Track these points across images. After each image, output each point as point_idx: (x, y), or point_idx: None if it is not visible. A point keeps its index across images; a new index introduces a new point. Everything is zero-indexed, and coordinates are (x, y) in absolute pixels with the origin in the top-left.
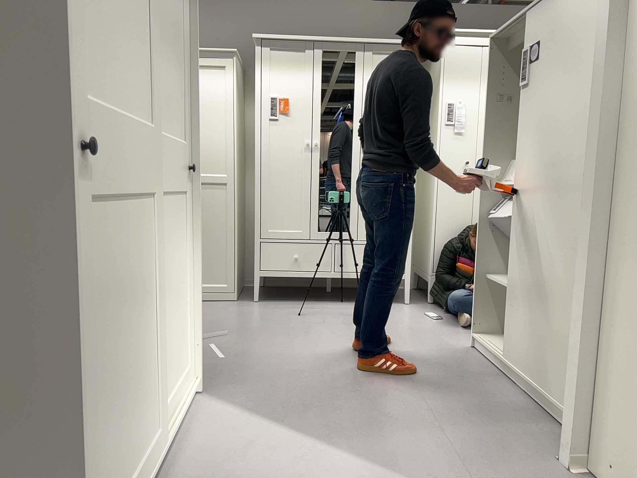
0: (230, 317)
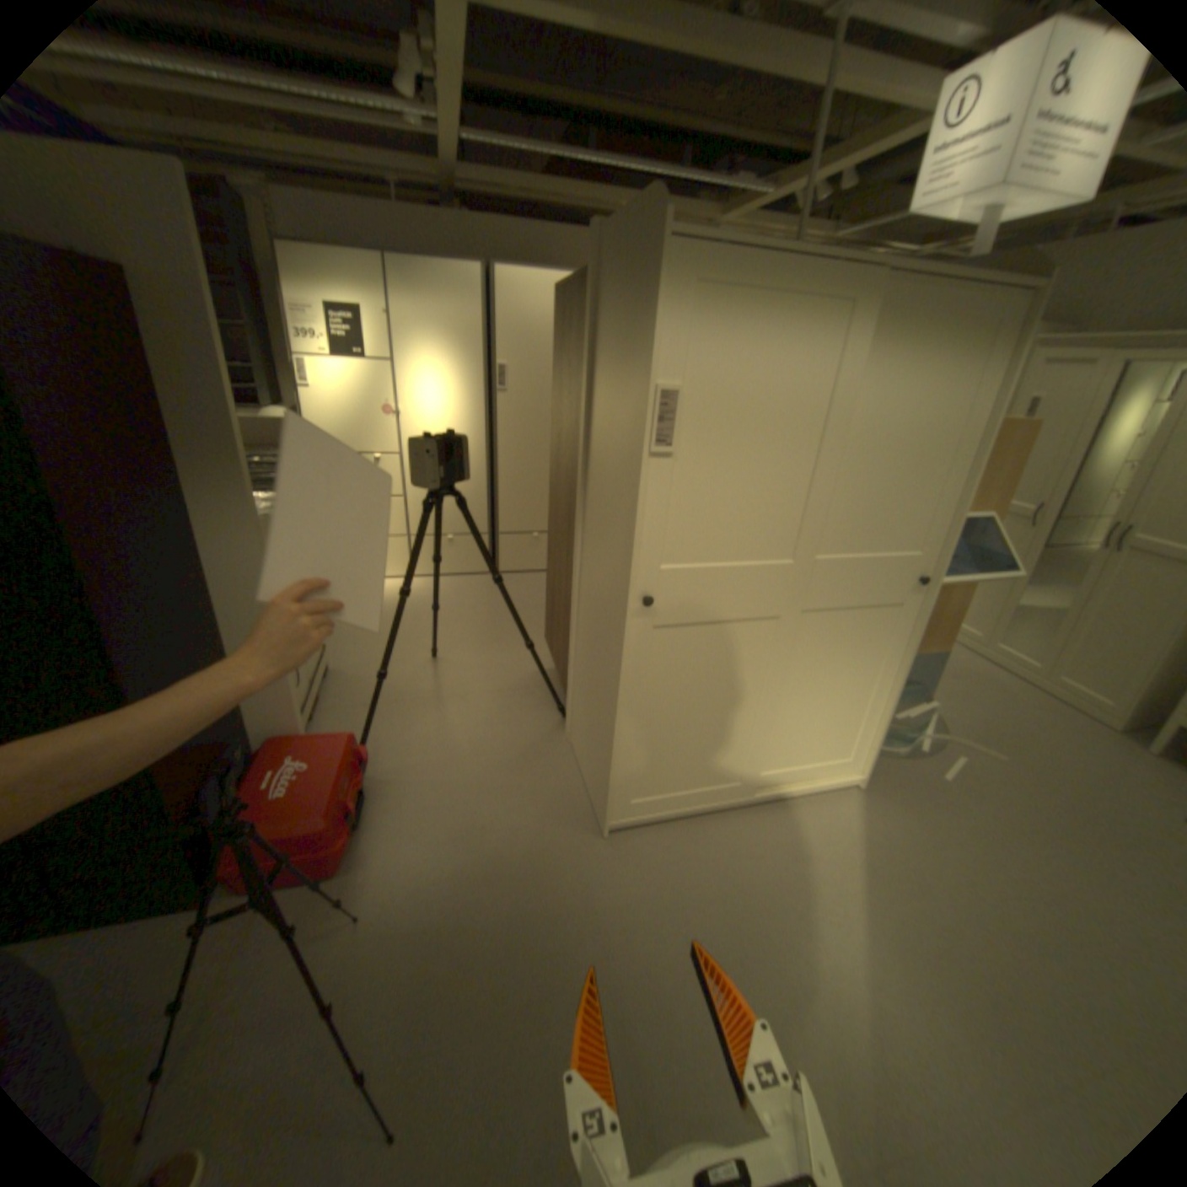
0: (1060, 747)
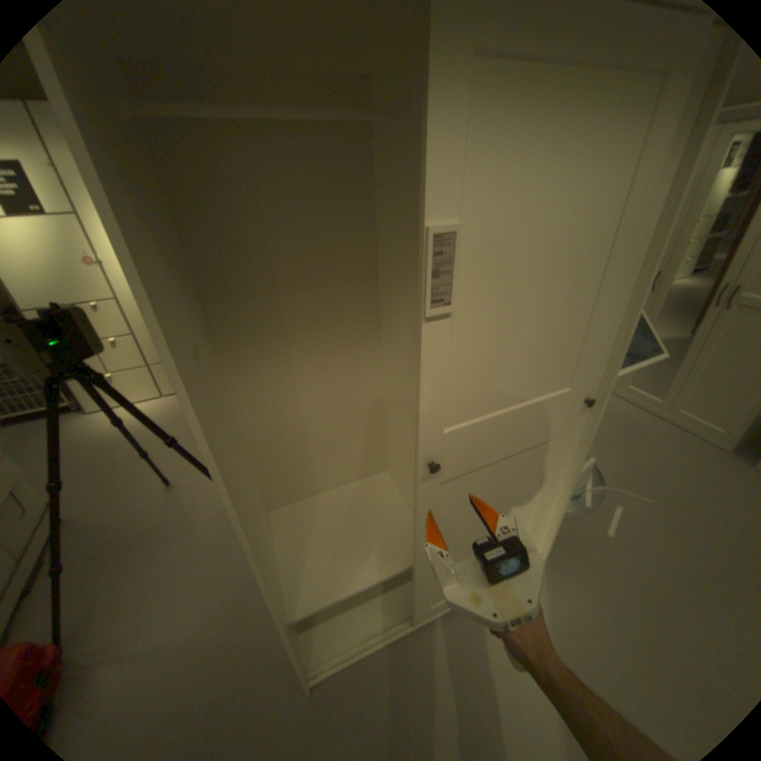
0: (690, 477)
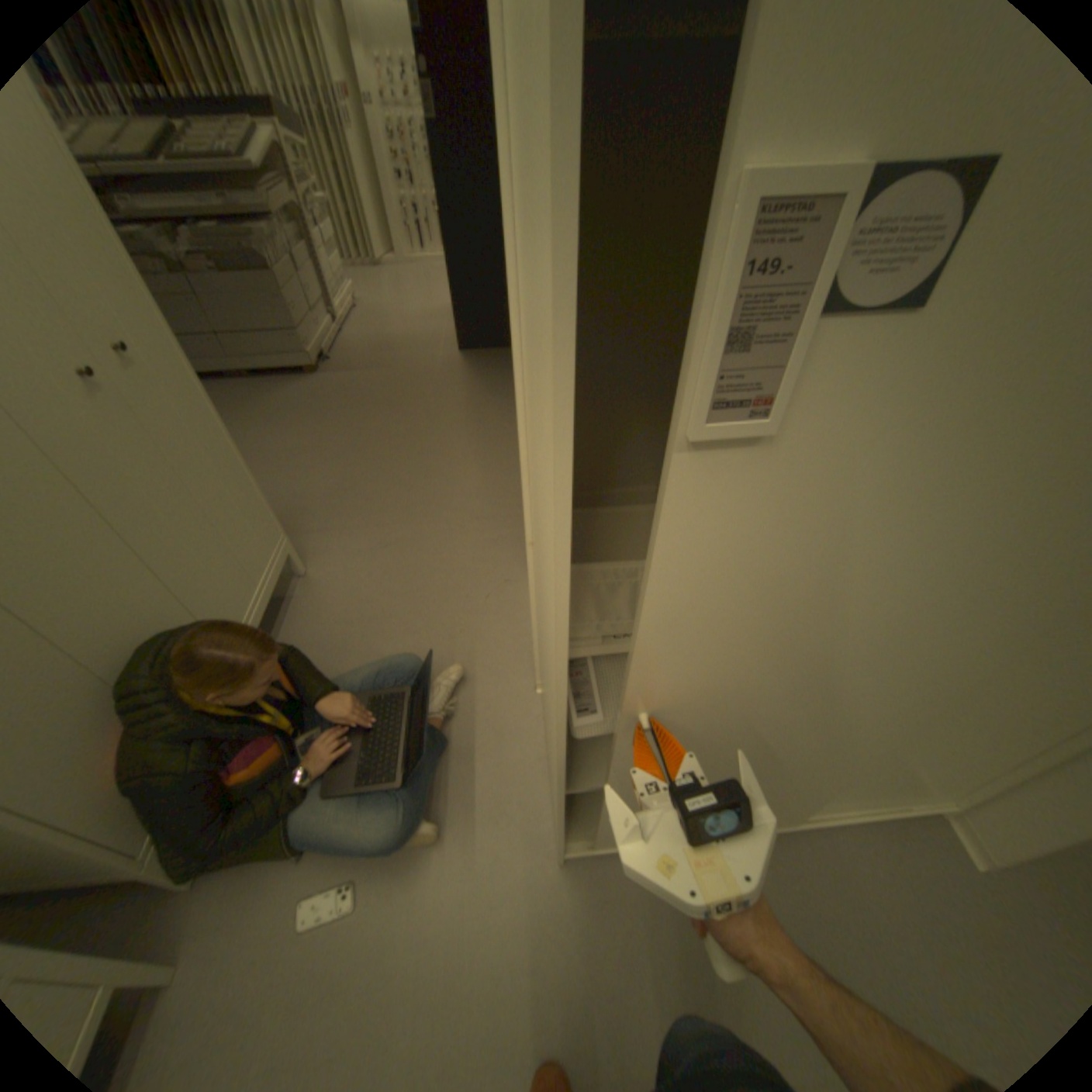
0: None
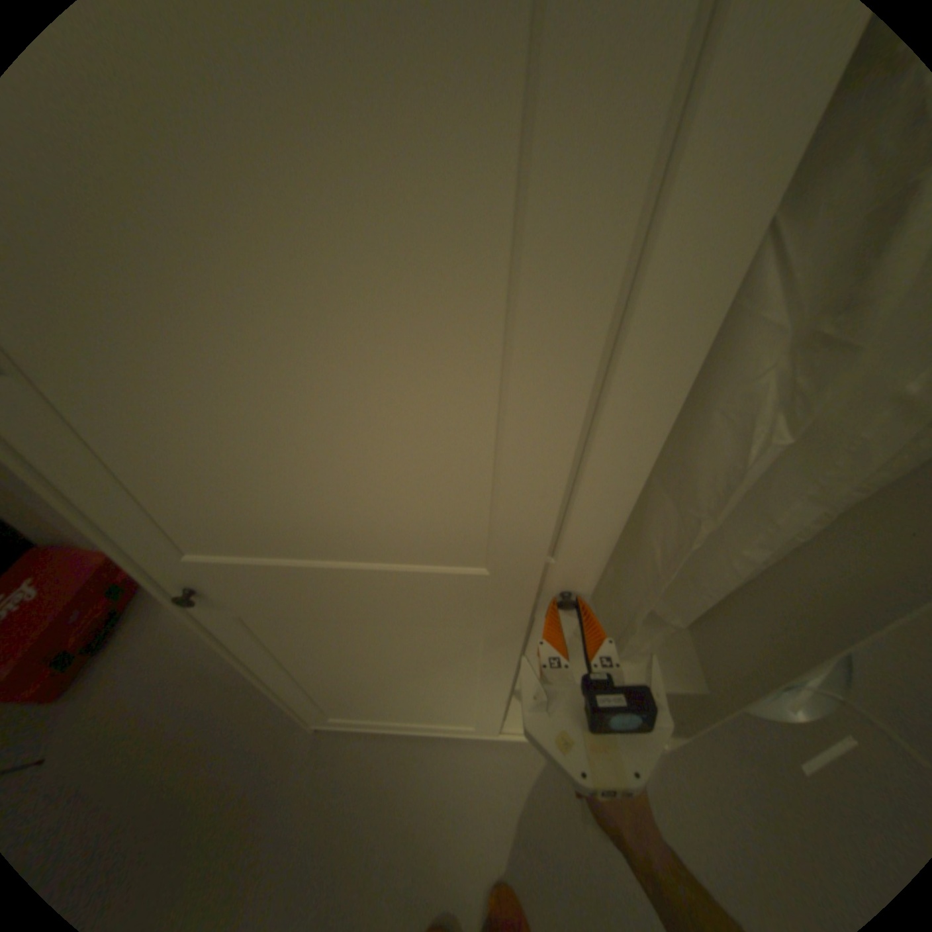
0: None
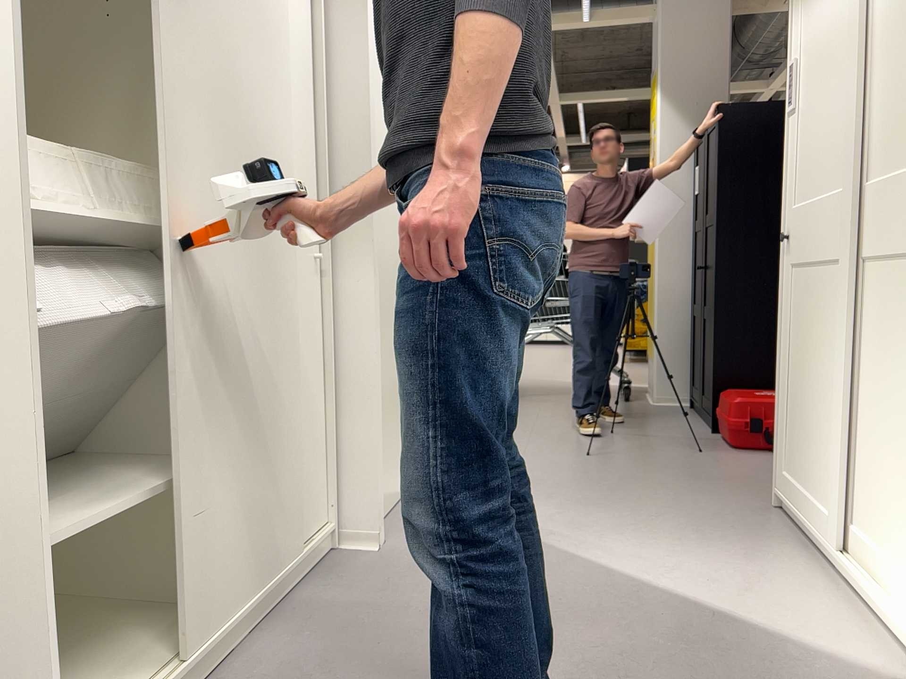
0: None
